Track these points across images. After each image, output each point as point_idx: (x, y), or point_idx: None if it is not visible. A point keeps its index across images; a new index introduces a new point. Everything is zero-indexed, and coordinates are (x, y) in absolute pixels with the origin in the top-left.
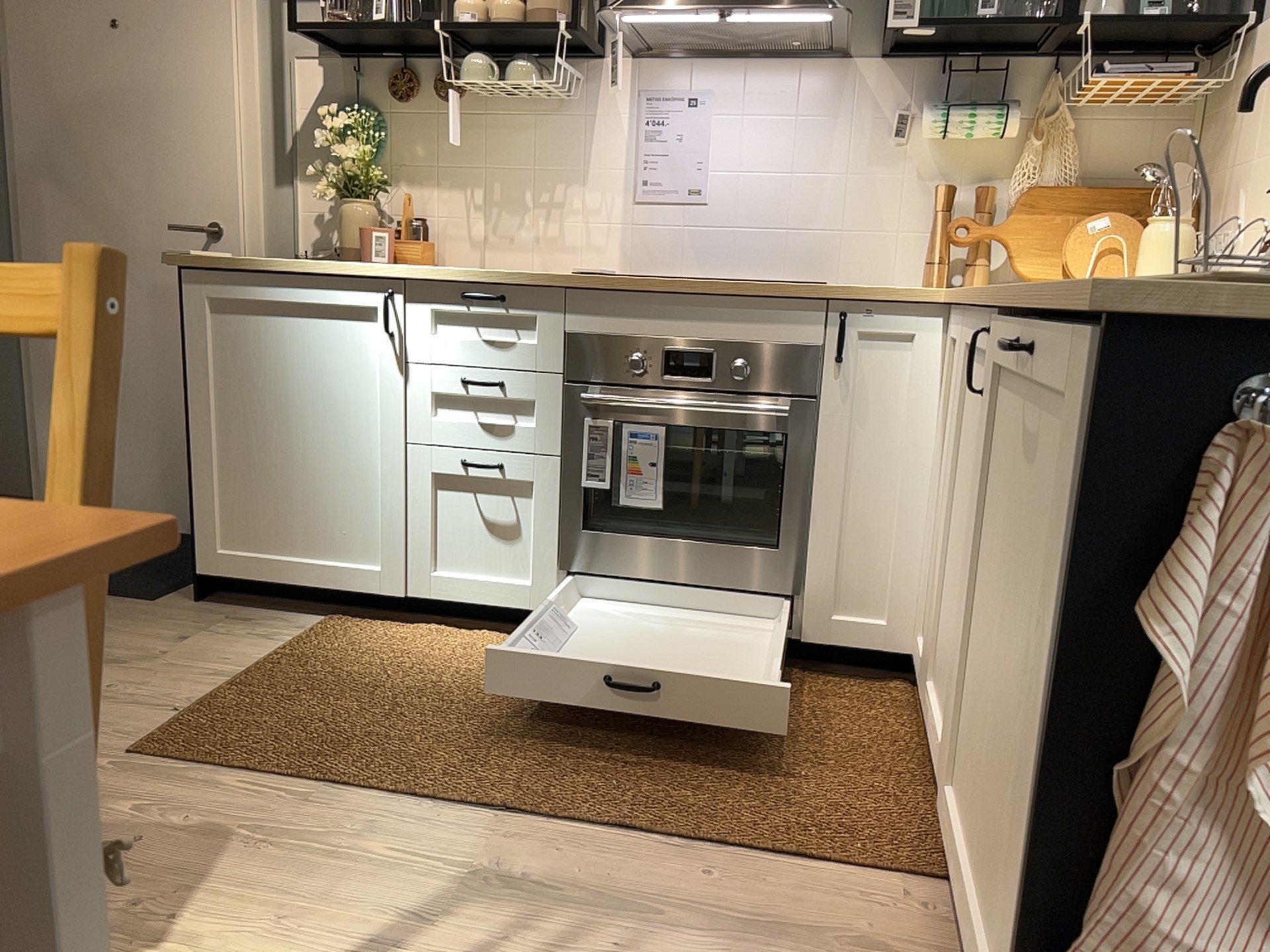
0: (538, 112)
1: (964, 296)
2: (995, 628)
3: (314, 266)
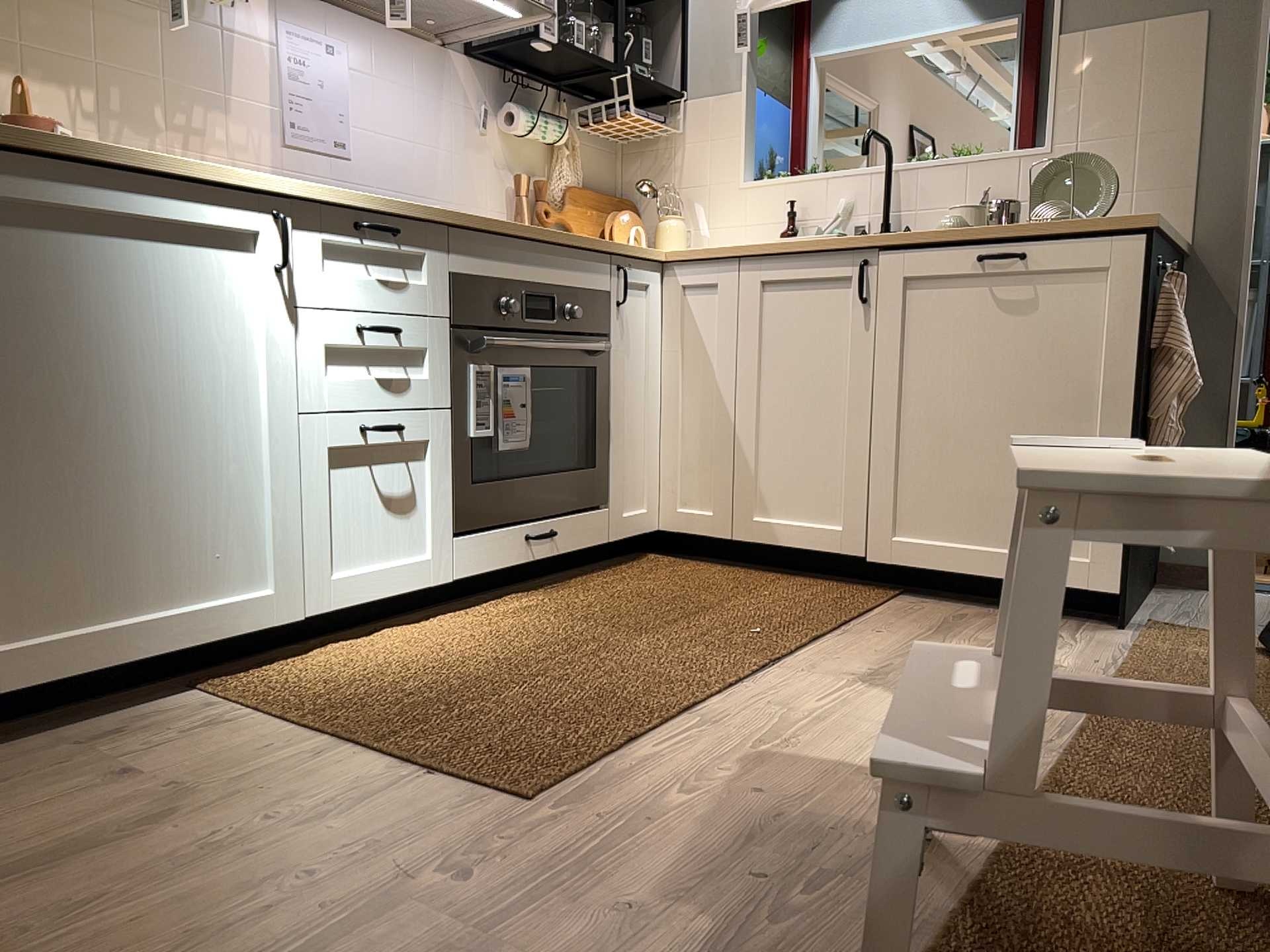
0: (168, 8)
1: (771, 243)
2: (970, 409)
3: (170, 161)
